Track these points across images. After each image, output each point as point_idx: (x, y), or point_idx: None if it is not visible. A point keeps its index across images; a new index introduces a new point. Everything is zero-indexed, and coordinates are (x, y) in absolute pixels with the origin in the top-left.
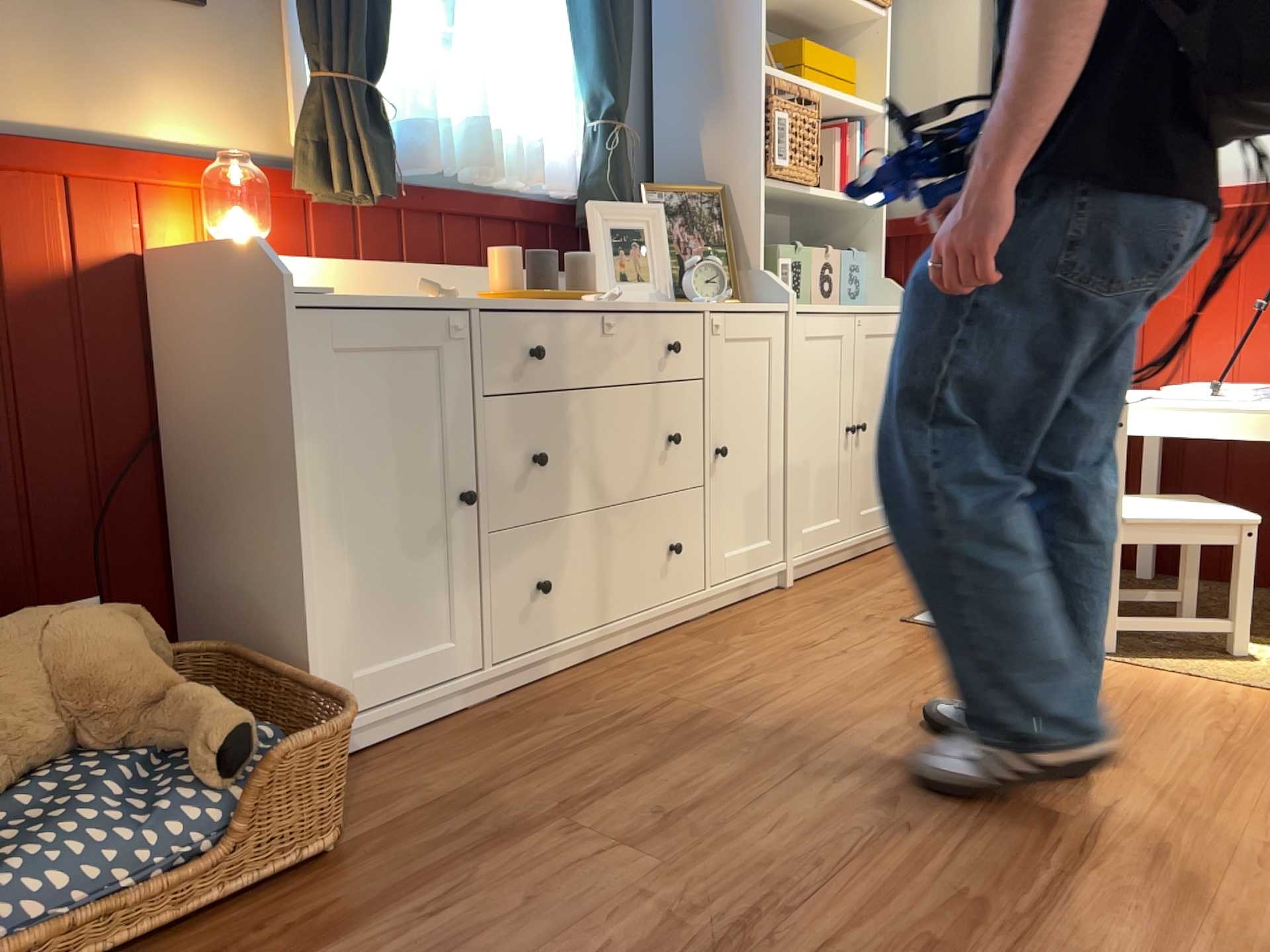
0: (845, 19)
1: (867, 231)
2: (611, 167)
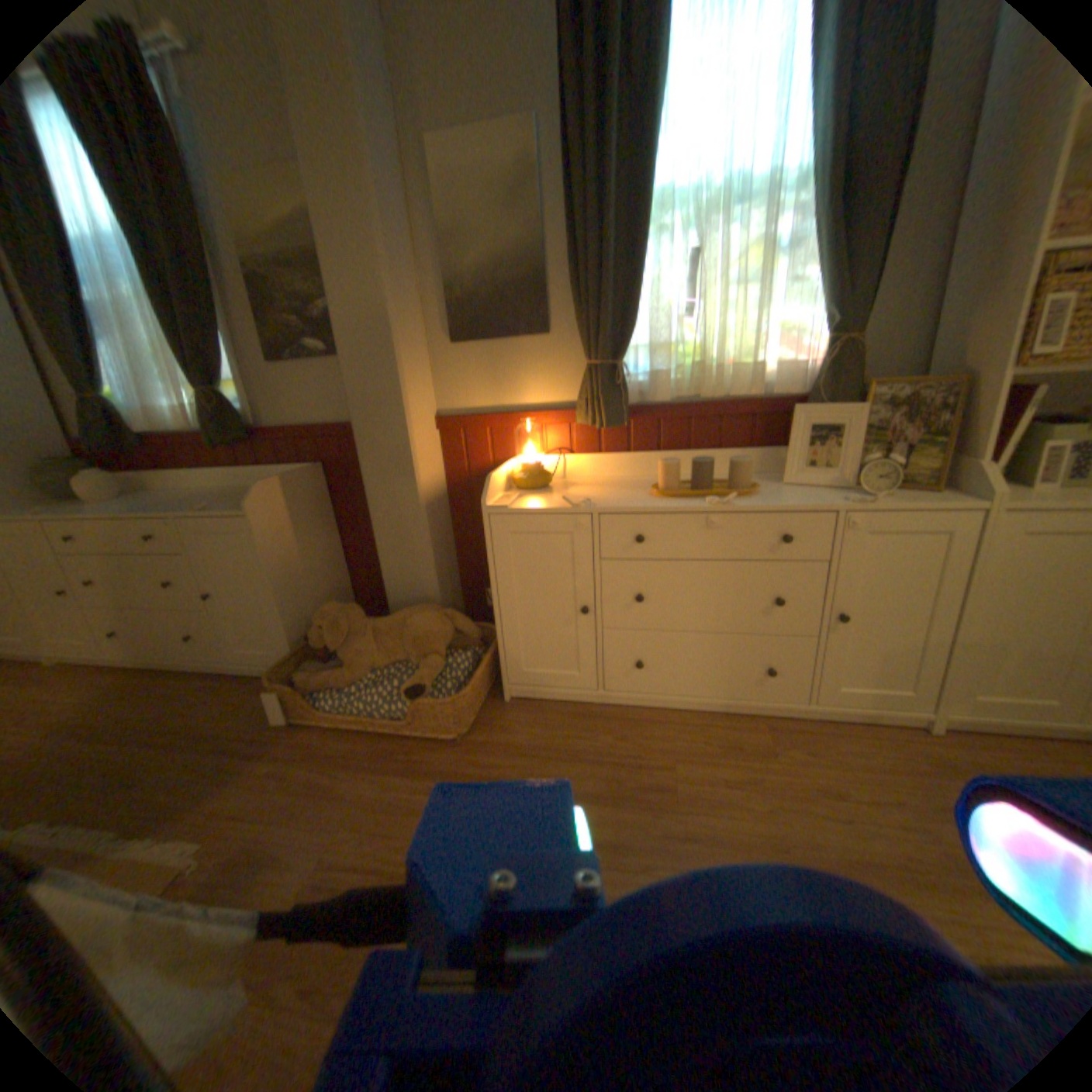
0: None
1: None
2: (829, 374)
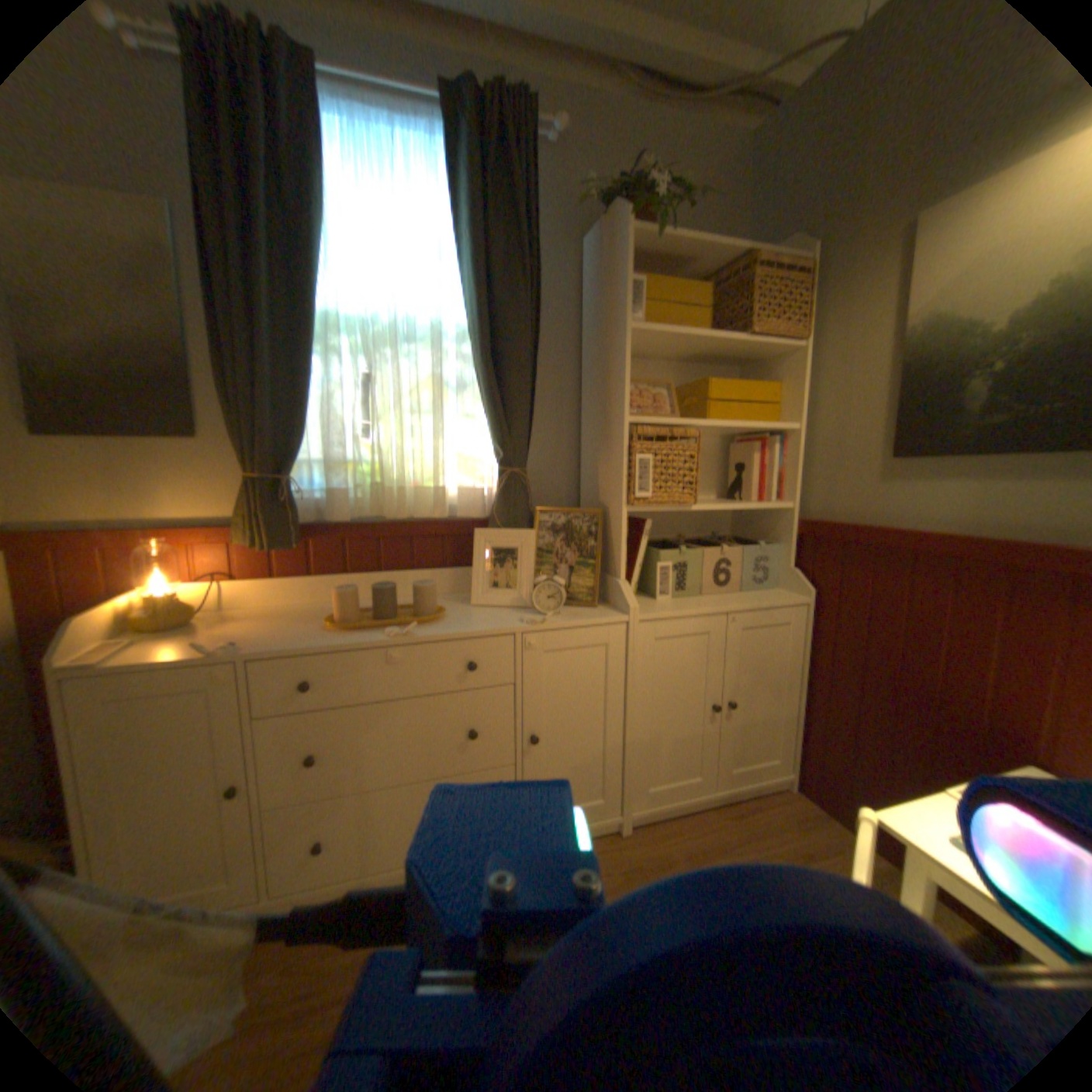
0: (768, 350)
1: (783, 526)
2: (501, 502)
